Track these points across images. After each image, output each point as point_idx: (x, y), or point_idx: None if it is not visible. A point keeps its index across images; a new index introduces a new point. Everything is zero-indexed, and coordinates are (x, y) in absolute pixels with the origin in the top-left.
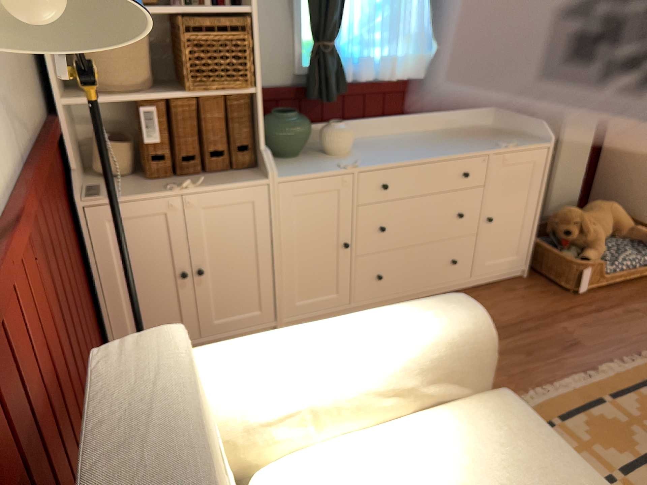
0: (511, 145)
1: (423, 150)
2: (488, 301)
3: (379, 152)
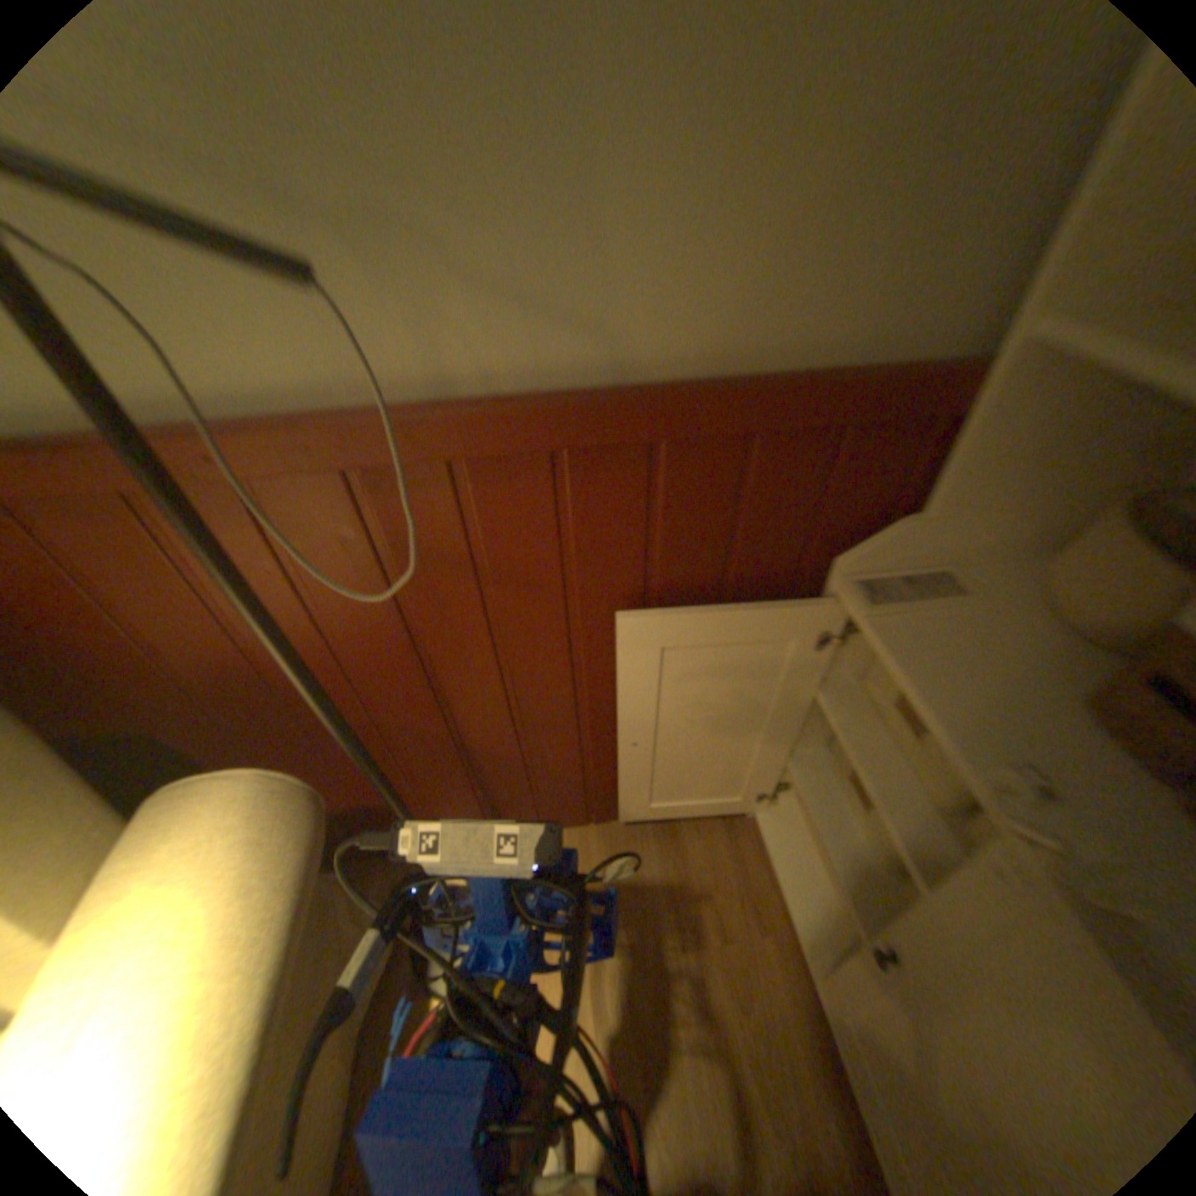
0: None
1: None
2: None
3: None
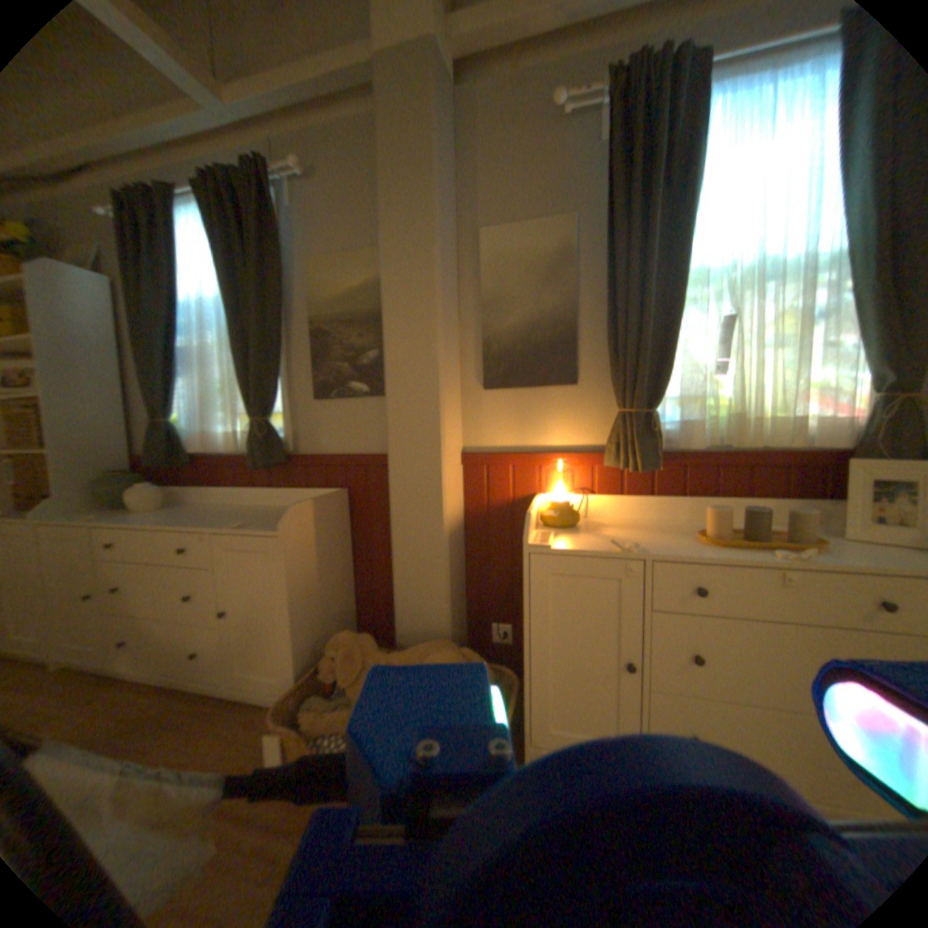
0: (238, 527)
1: (181, 519)
2: (202, 727)
3: (156, 516)
